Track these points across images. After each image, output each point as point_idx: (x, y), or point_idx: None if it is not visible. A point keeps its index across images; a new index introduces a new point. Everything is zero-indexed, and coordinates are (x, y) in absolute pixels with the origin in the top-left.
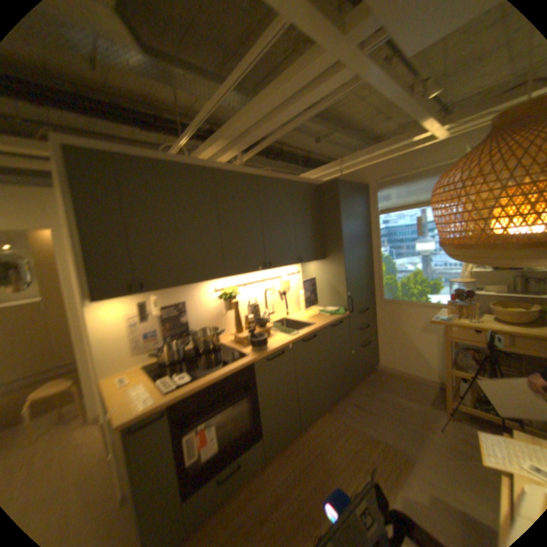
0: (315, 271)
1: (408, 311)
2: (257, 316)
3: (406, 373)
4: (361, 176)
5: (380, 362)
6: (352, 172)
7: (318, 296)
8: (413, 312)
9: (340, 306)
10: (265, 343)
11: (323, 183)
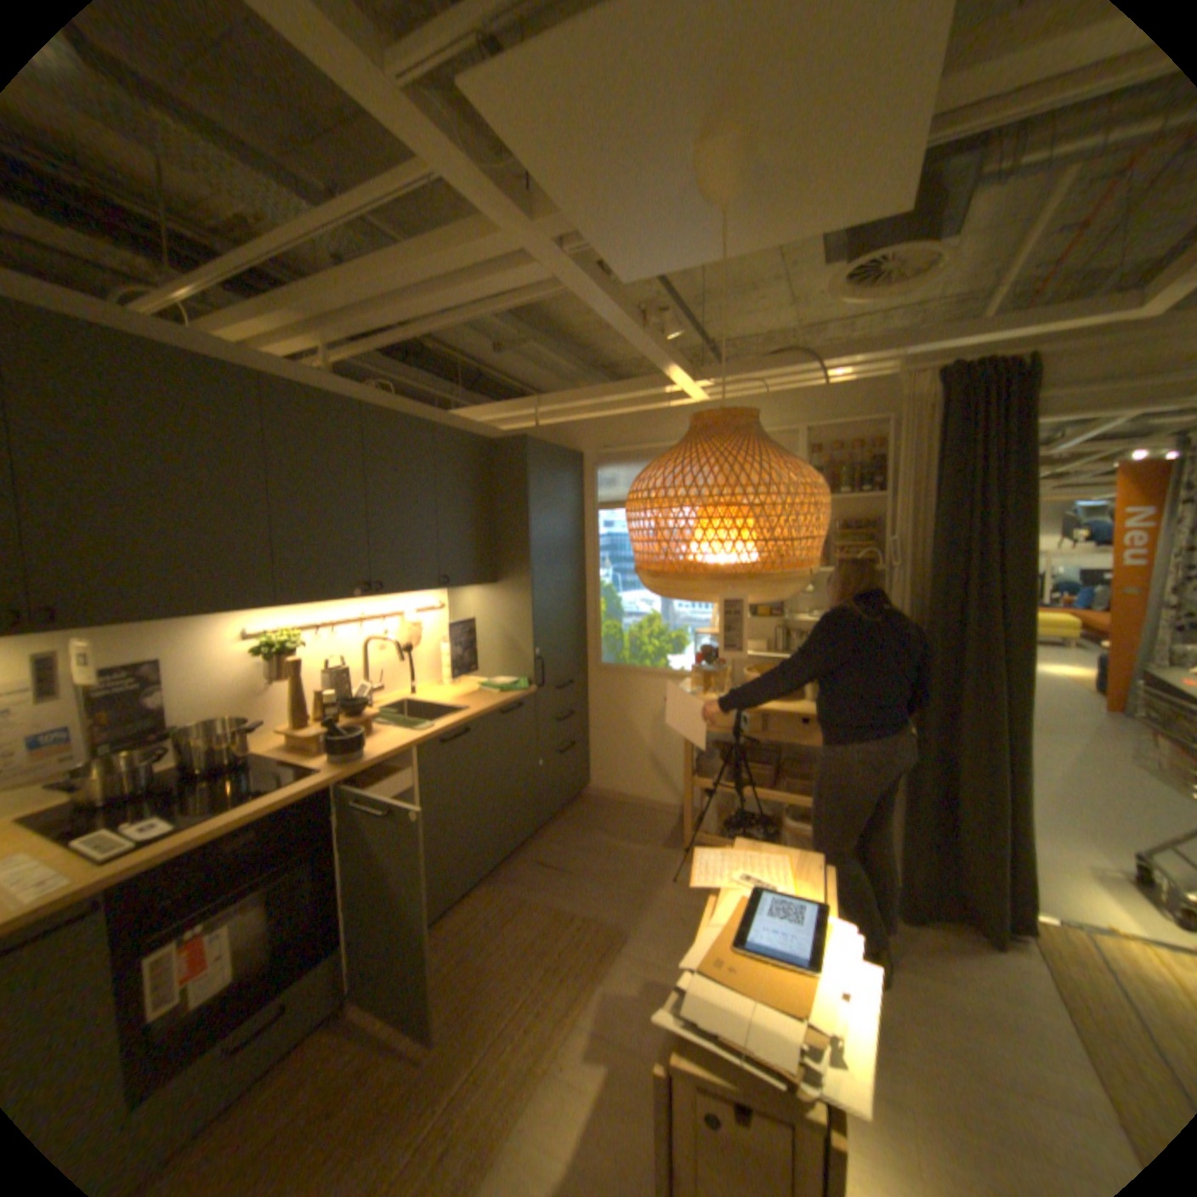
0: (476, 608)
1: (638, 686)
2: (343, 696)
3: (631, 798)
4: (571, 437)
5: (591, 782)
6: (556, 426)
7: (479, 658)
8: (645, 687)
9: (521, 678)
10: (358, 749)
11: (499, 440)
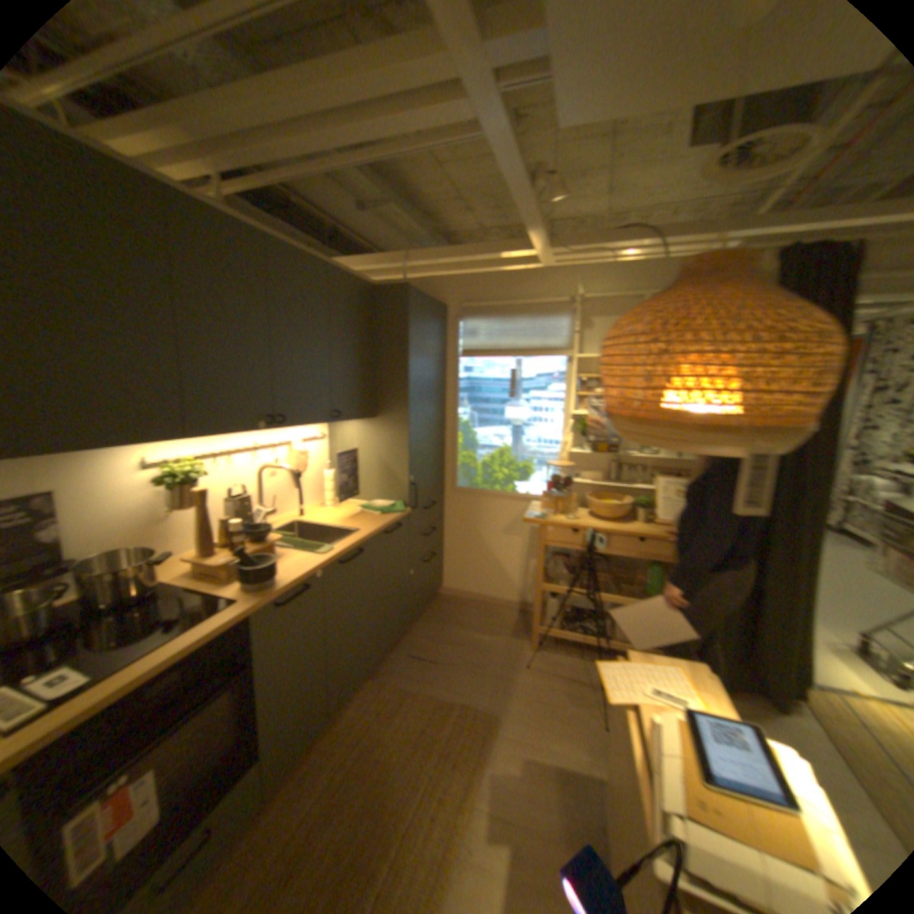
0: (356, 438)
1: (489, 506)
2: (246, 522)
3: (479, 596)
4: (438, 290)
5: (444, 583)
6: (424, 279)
7: (358, 483)
8: (495, 507)
9: (398, 500)
10: (272, 576)
11: (383, 287)
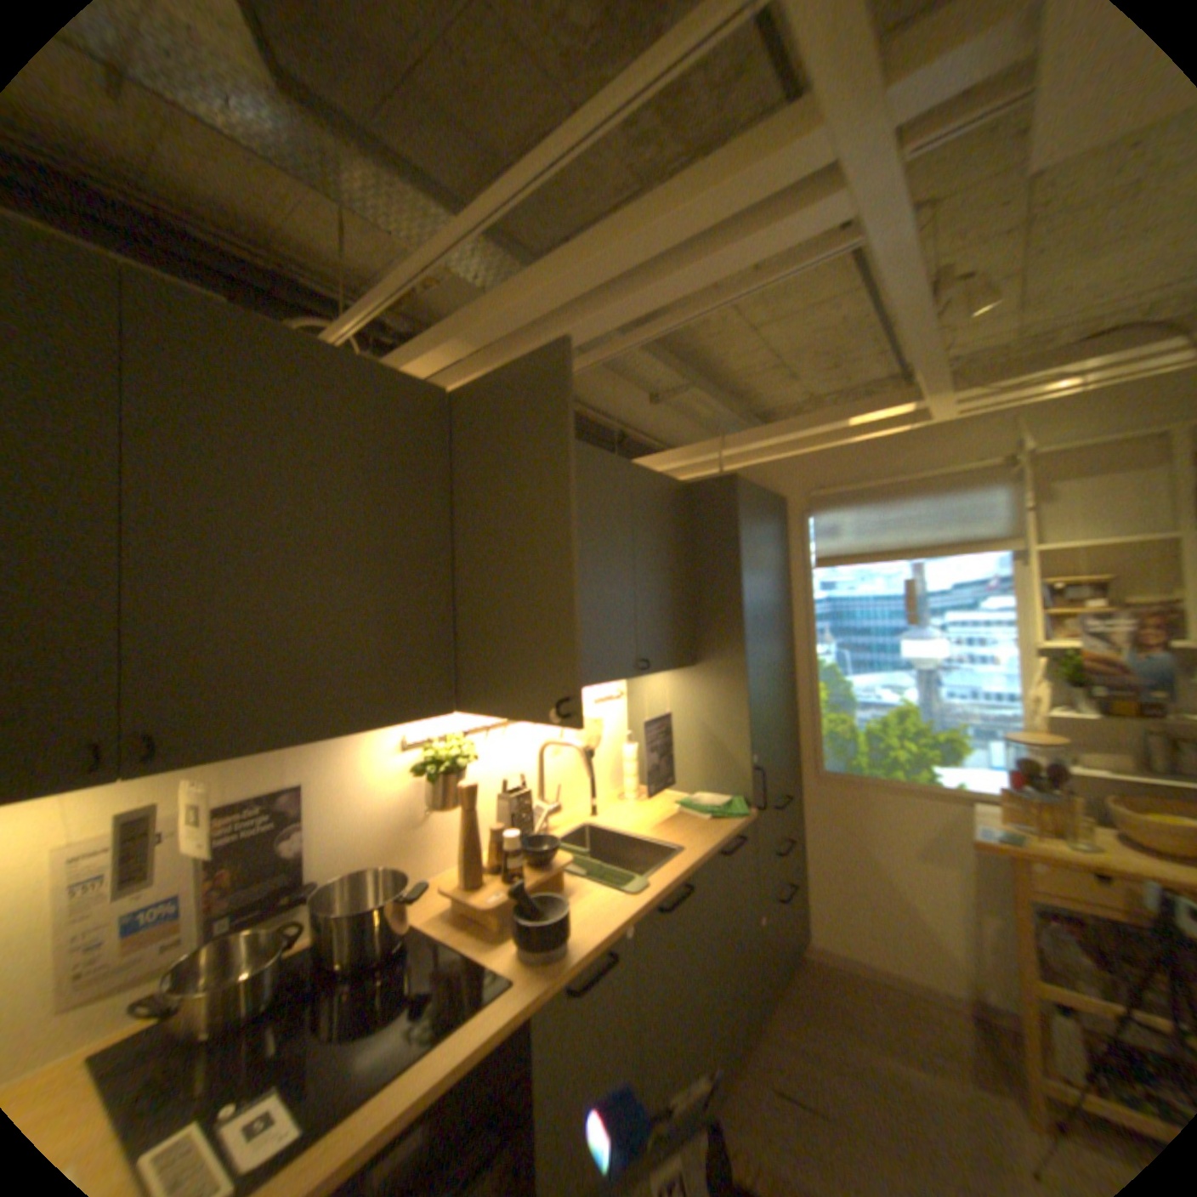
0: (665, 696)
1: (886, 807)
2: (524, 830)
3: (883, 973)
4: (770, 479)
5: (814, 939)
6: (749, 468)
7: (670, 763)
8: (899, 809)
9: (734, 794)
10: (562, 935)
11: (698, 482)
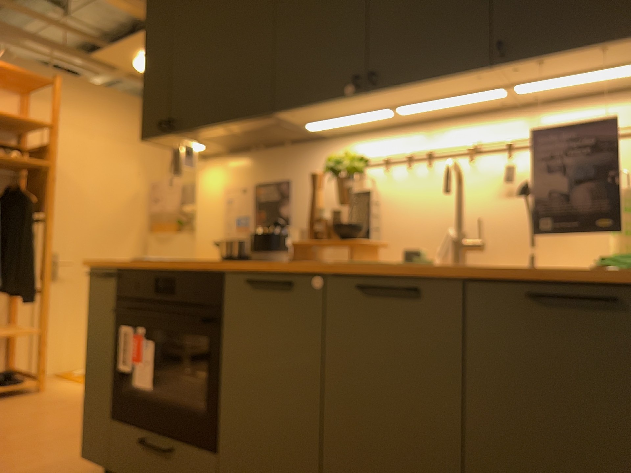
0: None
1: None
2: (370, 224)
3: None
4: None
5: None
6: None
7: None
8: None
9: None
10: (270, 253)
11: None
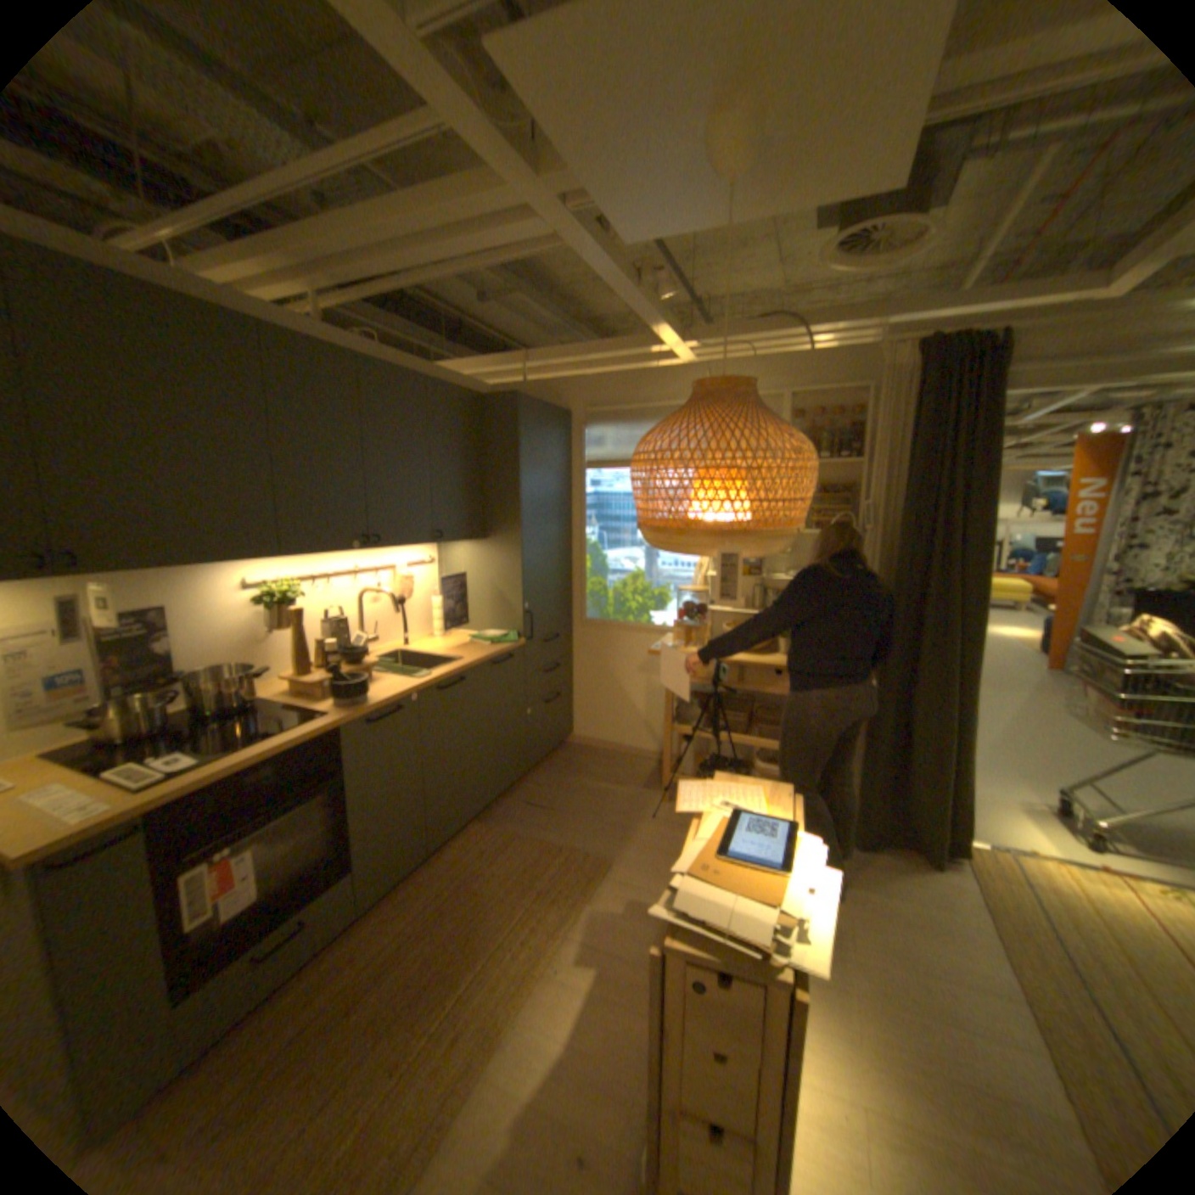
0: (465, 562)
1: (620, 640)
2: (341, 645)
3: (612, 745)
4: (559, 394)
5: (574, 730)
6: (544, 382)
7: (468, 612)
8: (628, 641)
9: (510, 631)
10: (362, 694)
11: (489, 395)
